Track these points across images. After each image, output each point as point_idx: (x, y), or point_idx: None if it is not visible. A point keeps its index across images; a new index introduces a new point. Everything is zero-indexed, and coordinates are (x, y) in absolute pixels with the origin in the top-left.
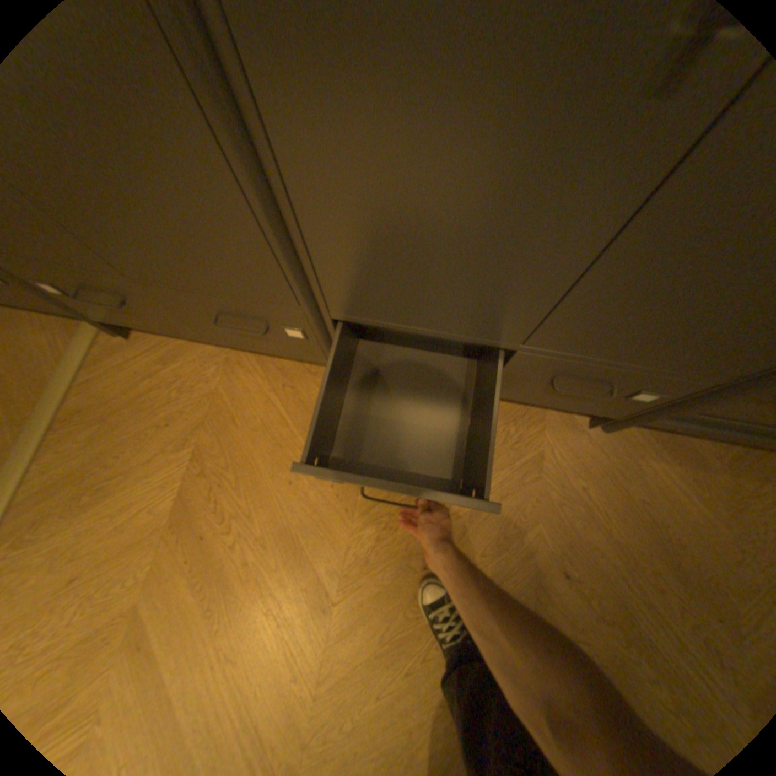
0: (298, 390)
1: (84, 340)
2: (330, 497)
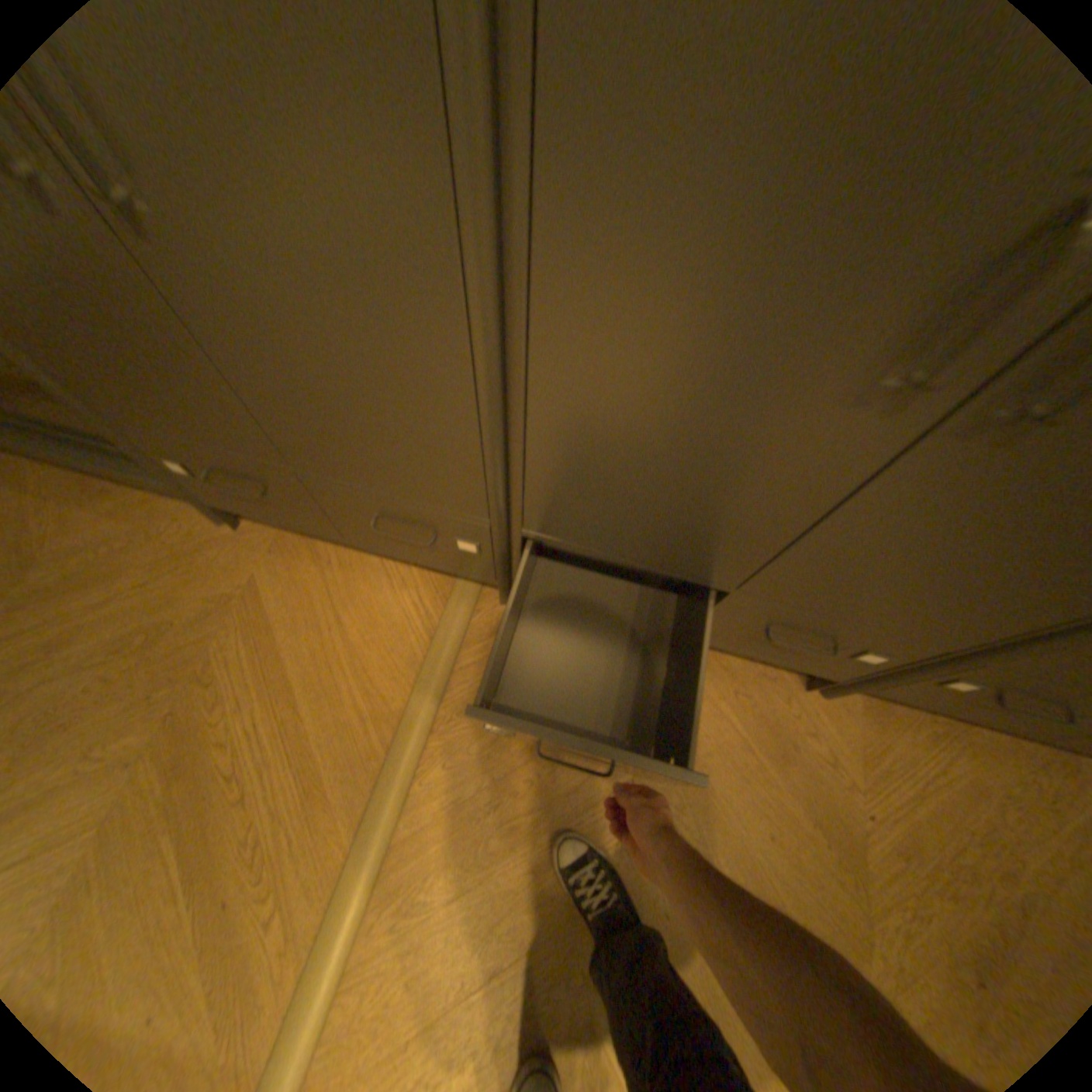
0: (756, 702)
1: (464, 605)
2: (831, 866)
